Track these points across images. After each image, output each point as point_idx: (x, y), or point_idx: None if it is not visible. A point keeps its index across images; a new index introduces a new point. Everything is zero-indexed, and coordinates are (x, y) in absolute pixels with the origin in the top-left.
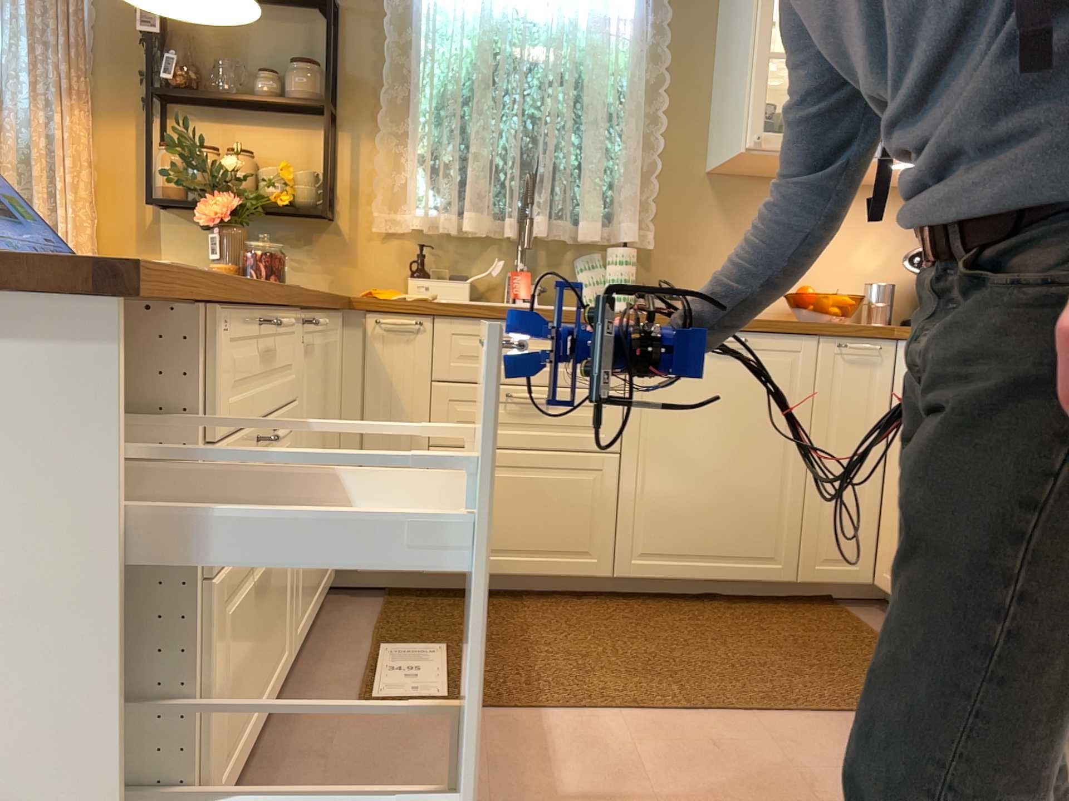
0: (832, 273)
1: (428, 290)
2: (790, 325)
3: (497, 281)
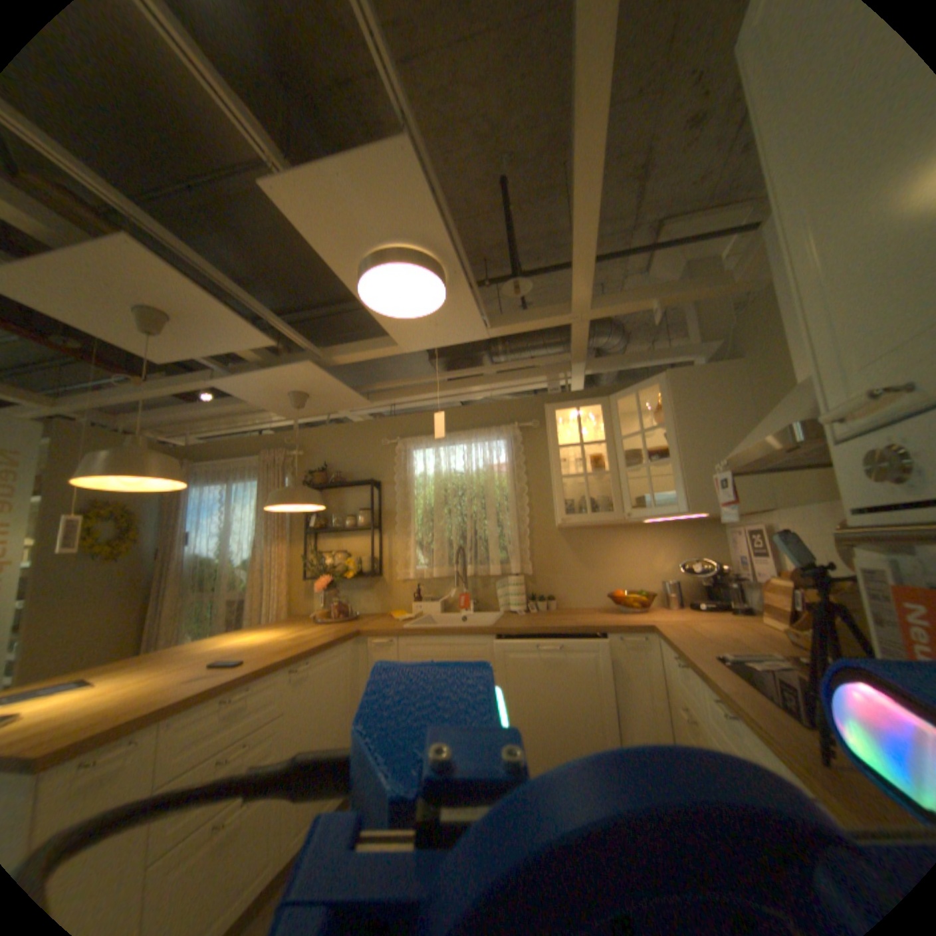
0: (642, 577)
1: (420, 609)
2: (586, 629)
3: (457, 598)
